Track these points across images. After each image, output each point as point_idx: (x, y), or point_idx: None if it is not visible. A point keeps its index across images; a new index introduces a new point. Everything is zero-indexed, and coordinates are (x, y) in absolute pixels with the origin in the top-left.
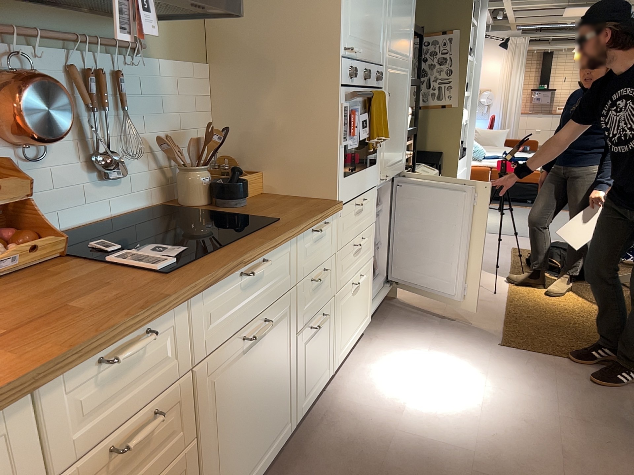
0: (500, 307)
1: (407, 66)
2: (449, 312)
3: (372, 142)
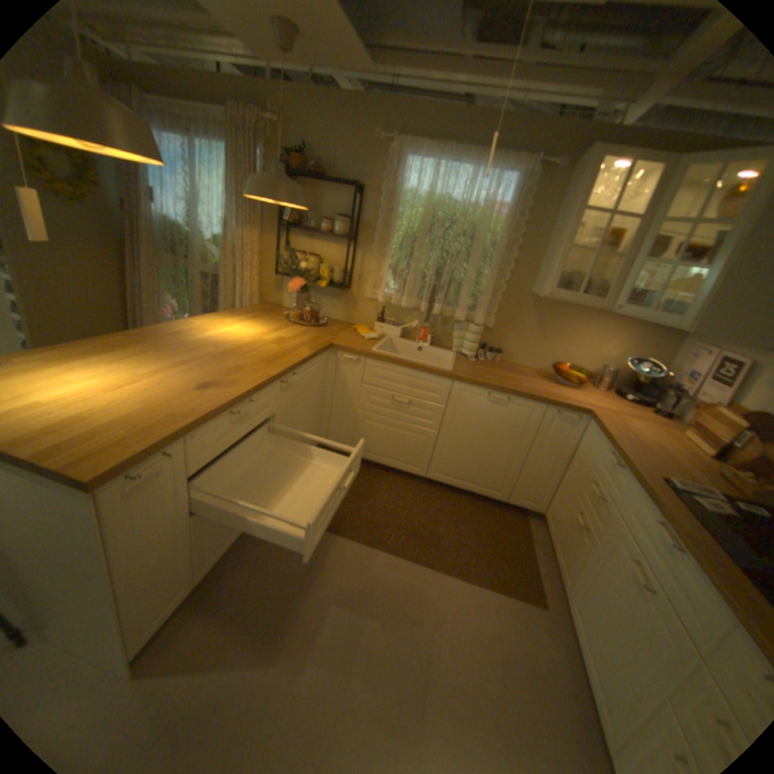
0: None
1: None
2: None
3: None
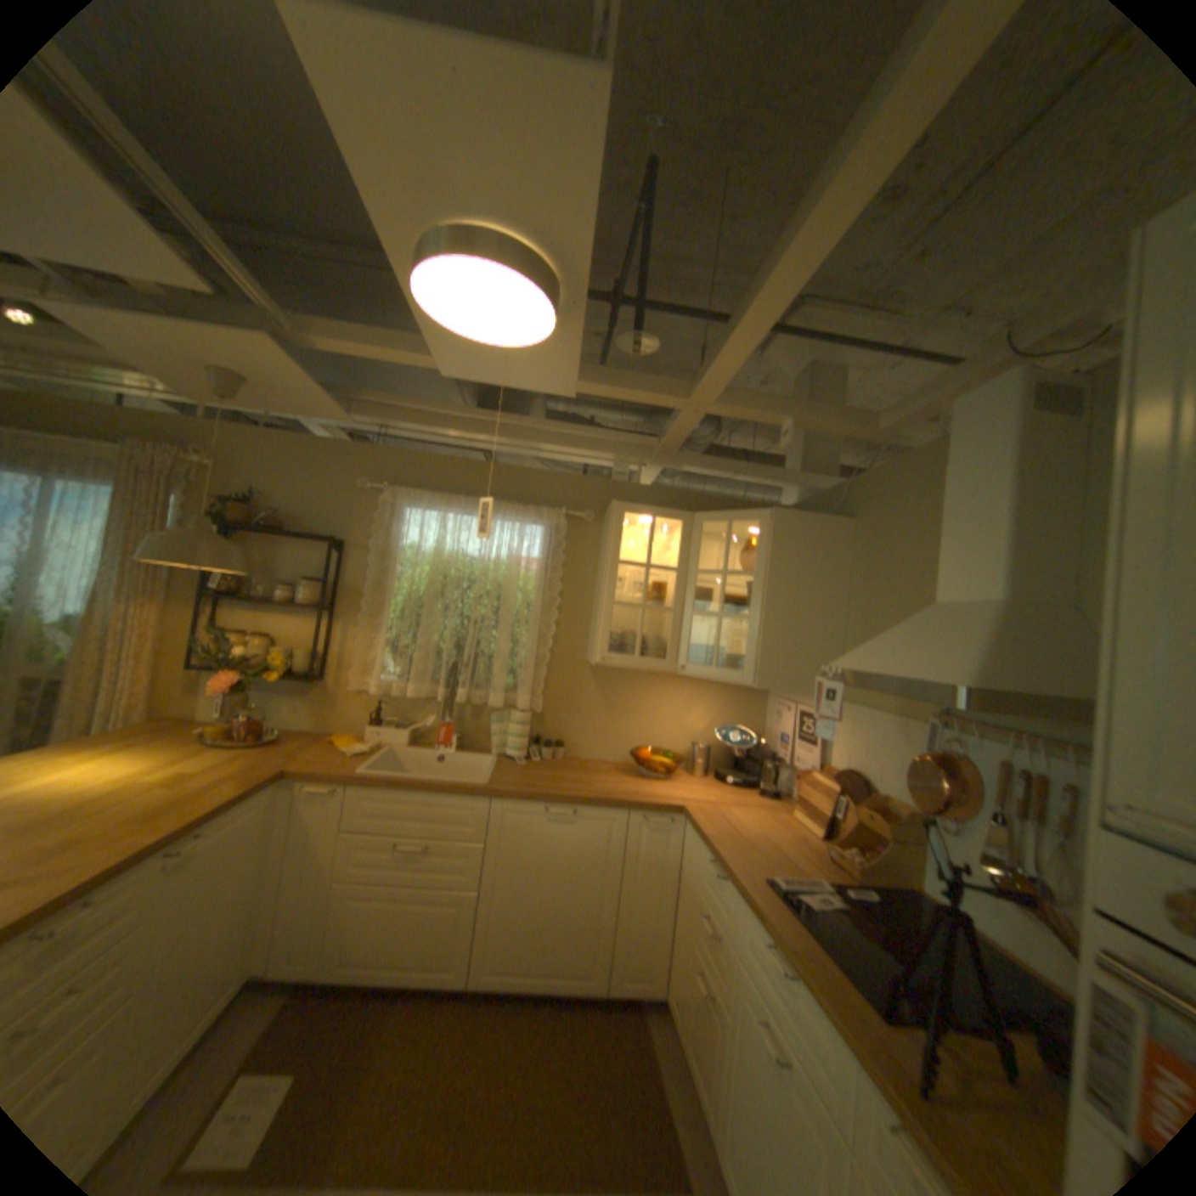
0: None
1: None
2: None
3: None
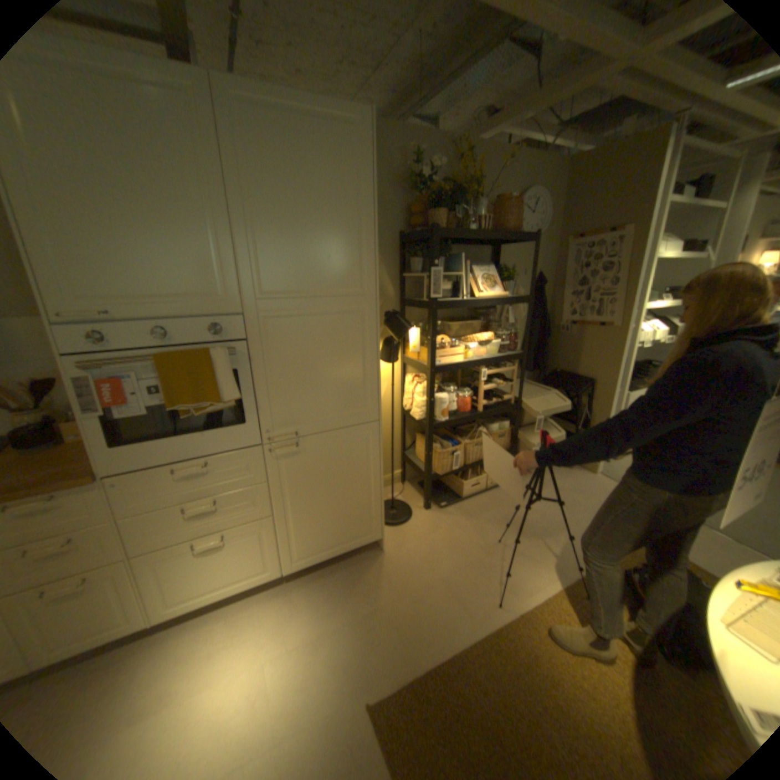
0: (471, 639)
1: (352, 301)
2: (398, 607)
3: (171, 410)
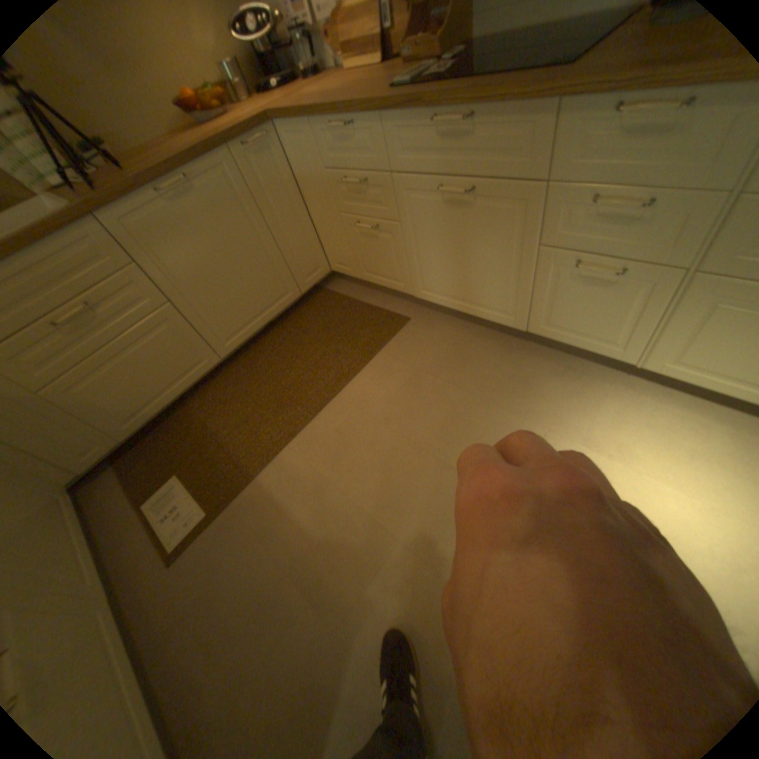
0: None
1: None
2: None
3: None
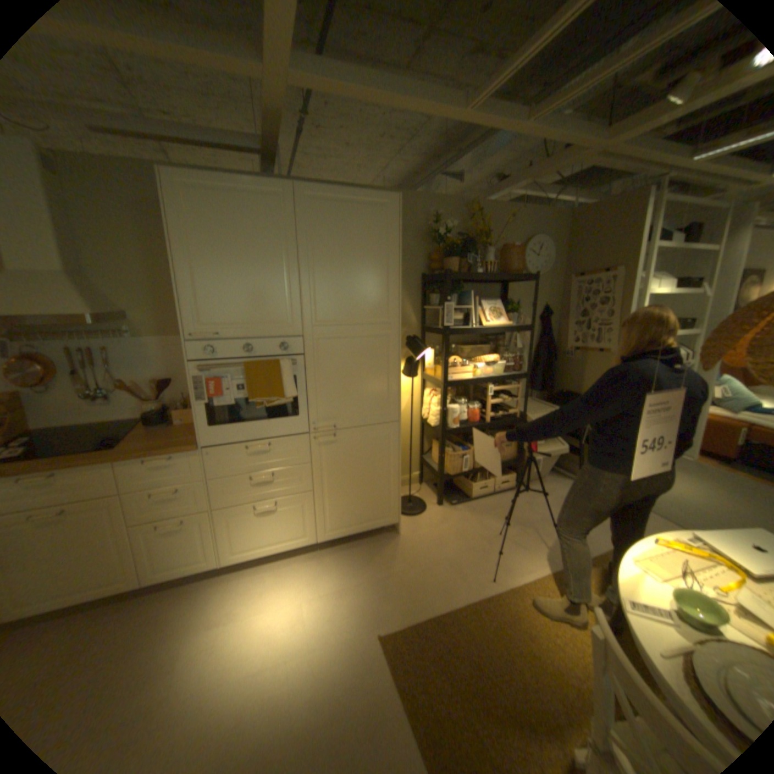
0: (466, 602)
1: (381, 328)
2: (408, 574)
3: (250, 402)
